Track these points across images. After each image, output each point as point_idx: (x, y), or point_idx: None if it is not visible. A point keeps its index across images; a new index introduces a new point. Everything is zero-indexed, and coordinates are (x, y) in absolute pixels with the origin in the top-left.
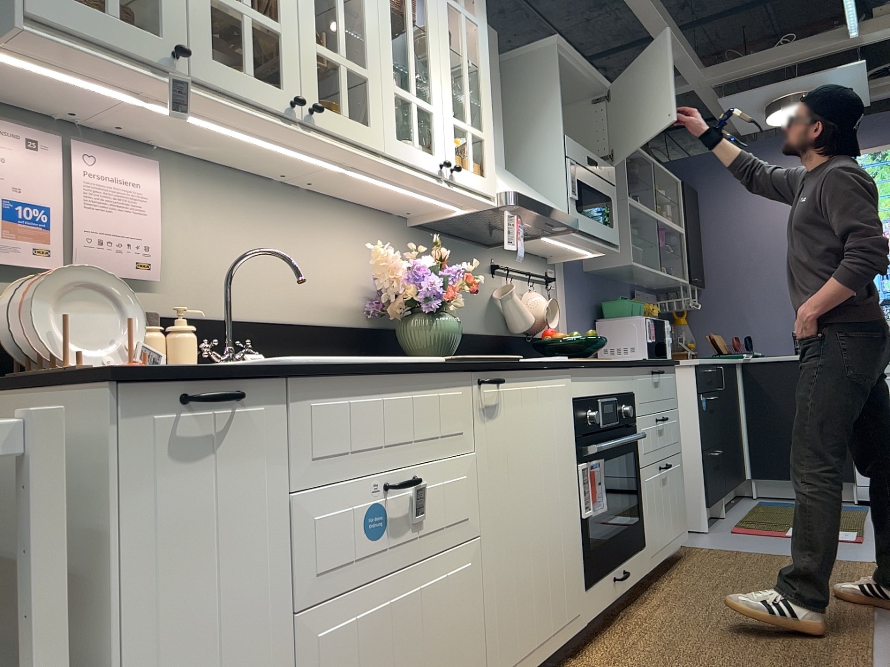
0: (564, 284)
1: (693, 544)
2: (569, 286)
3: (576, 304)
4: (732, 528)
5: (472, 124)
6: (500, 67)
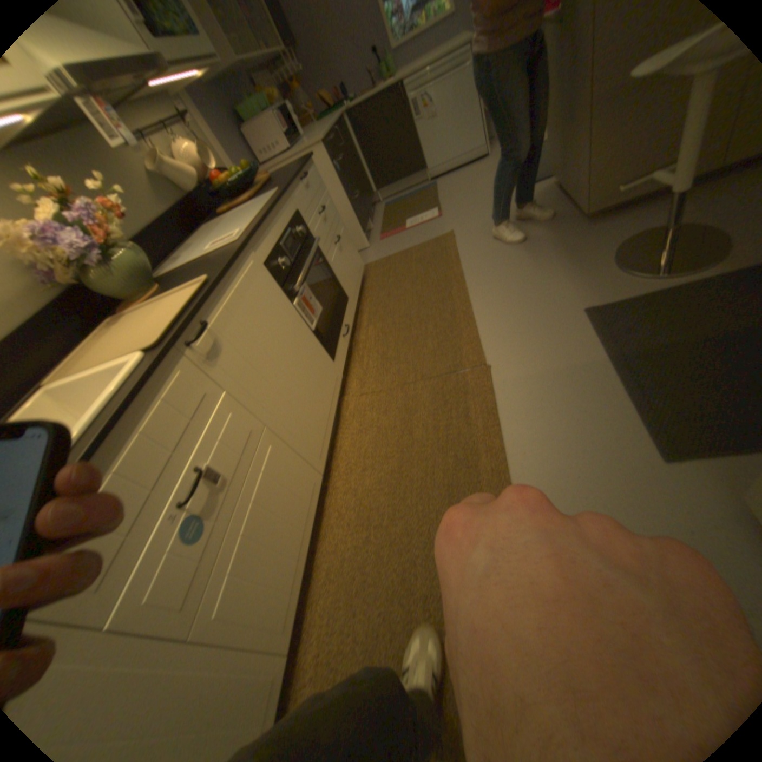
0: (194, 110)
1: (366, 260)
2: (199, 107)
3: (214, 123)
4: (380, 234)
5: None
6: None
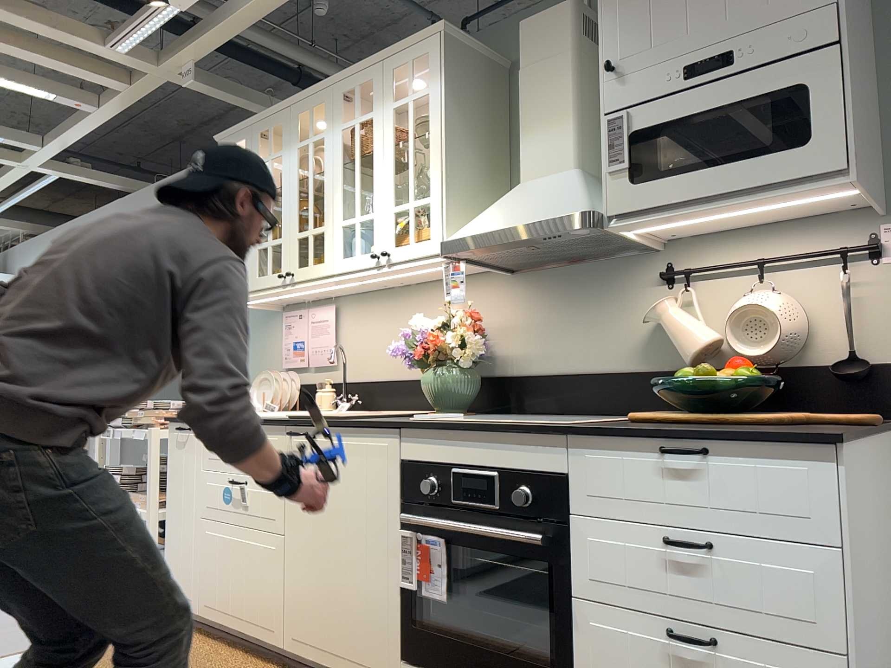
0: None
1: None
2: None
3: None
4: None
5: (413, 197)
6: (575, 39)
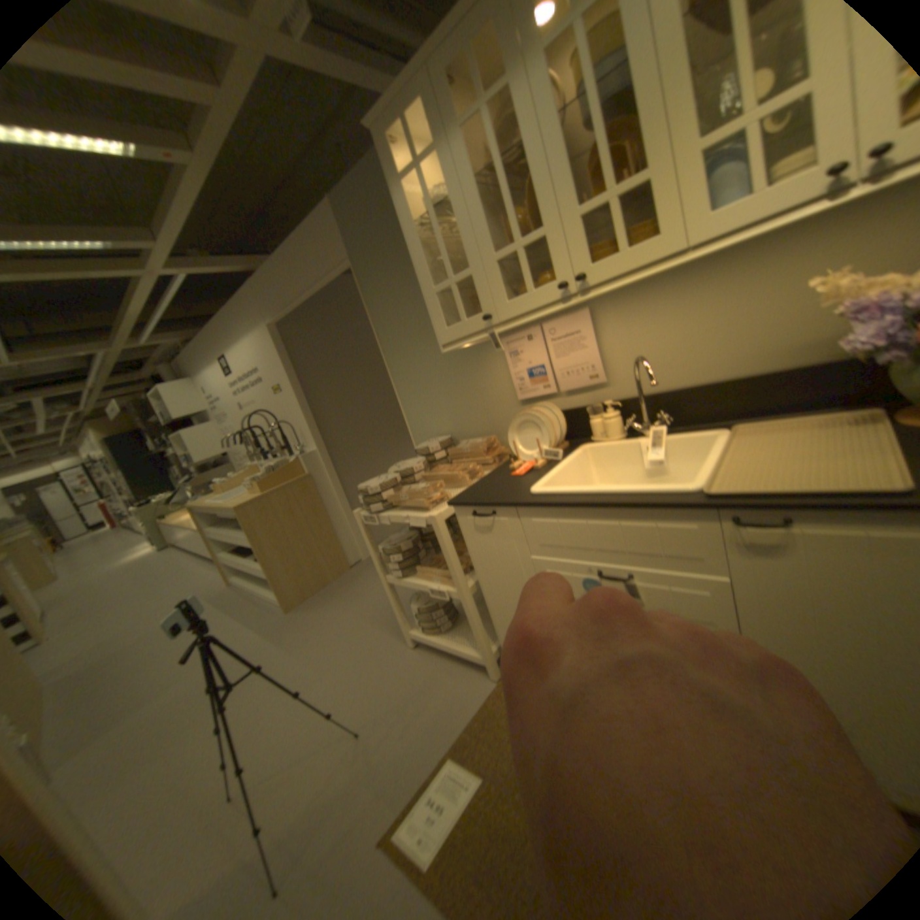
0: None
1: None
2: None
3: None
4: None
5: None
6: None
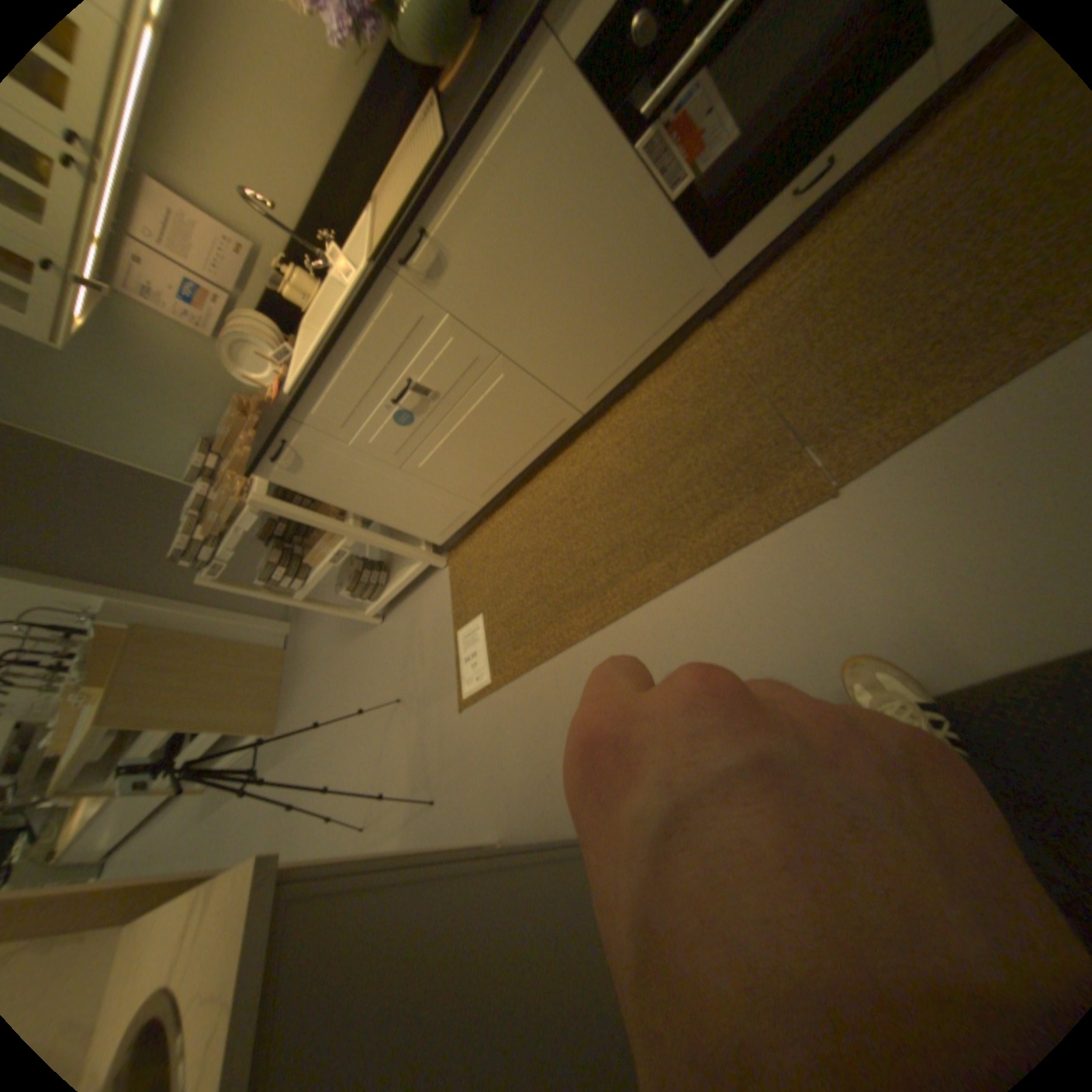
0: None
1: None
2: None
3: None
4: None
5: None
6: None
